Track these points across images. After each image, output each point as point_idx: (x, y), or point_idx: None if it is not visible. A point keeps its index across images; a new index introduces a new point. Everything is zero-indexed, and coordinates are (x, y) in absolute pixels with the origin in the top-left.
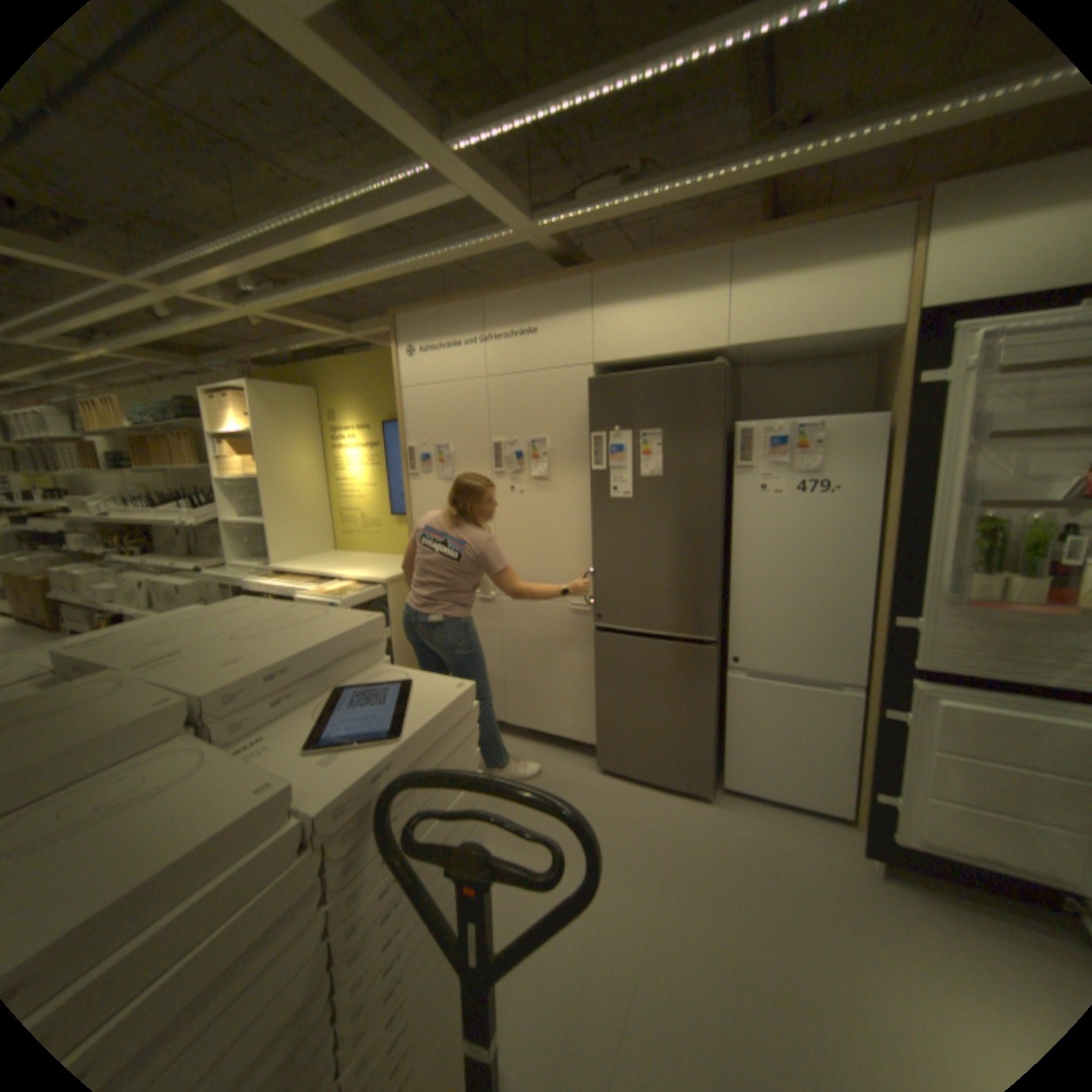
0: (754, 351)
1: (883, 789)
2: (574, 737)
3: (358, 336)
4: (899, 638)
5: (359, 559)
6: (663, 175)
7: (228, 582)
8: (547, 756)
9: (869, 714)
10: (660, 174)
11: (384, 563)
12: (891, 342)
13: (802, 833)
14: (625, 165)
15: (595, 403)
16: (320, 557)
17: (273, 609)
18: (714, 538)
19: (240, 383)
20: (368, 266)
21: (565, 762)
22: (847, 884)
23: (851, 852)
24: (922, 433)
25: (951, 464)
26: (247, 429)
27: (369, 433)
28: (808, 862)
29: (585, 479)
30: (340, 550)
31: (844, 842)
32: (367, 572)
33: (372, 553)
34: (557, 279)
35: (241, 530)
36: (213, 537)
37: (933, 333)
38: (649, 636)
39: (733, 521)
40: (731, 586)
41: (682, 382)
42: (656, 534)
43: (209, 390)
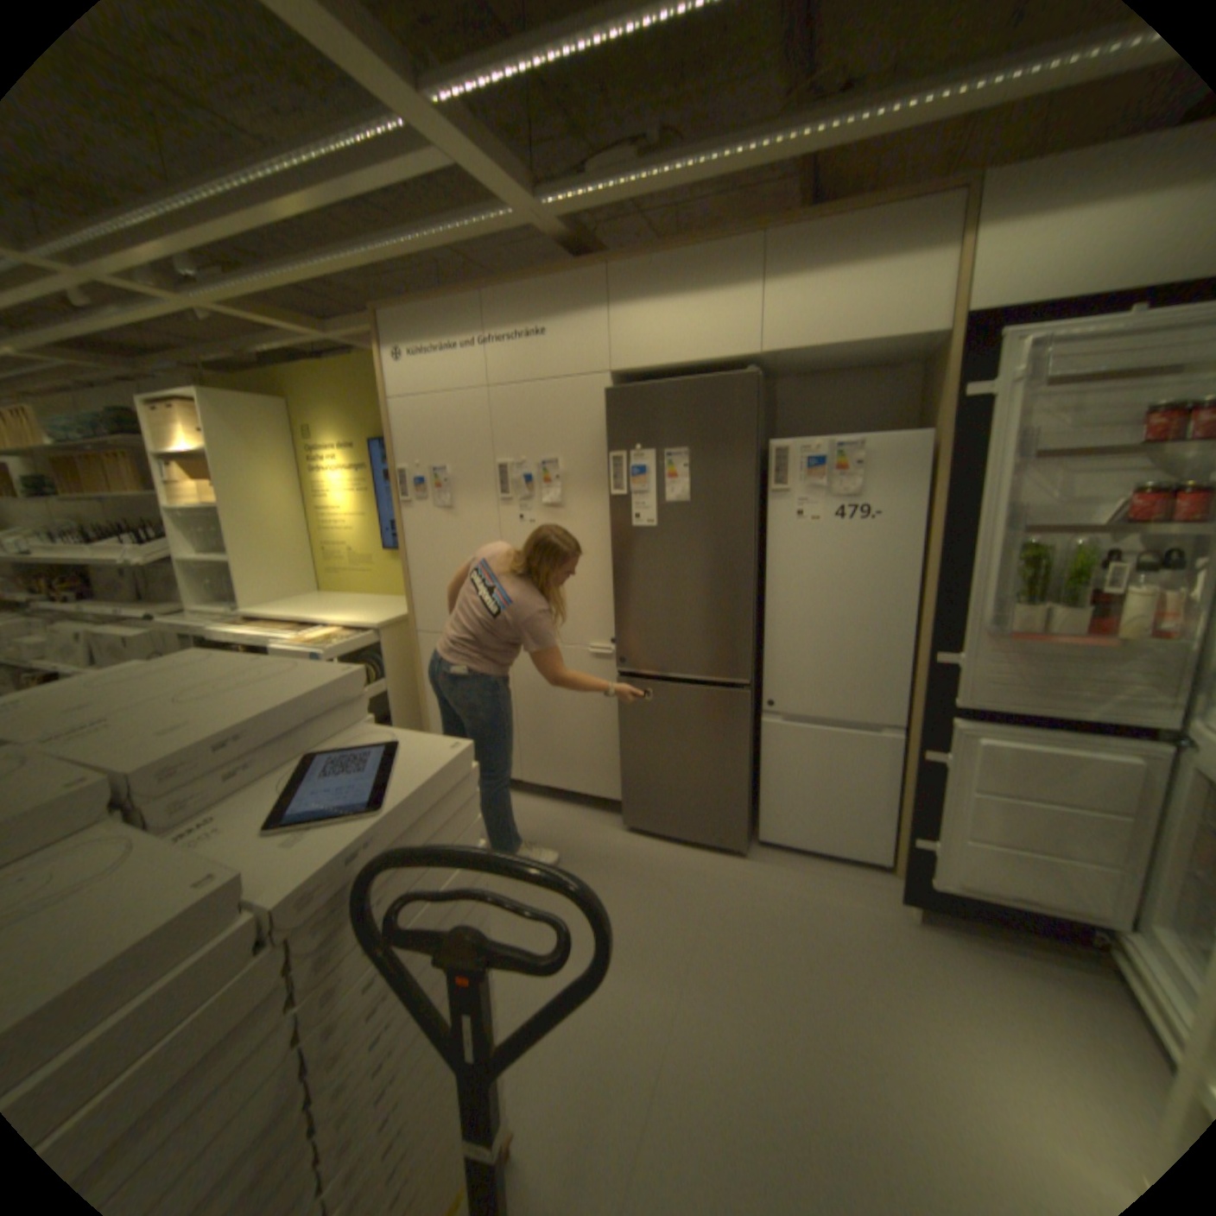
0: (790, 359)
1: (921, 834)
2: (597, 793)
3: (334, 336)
4: (940, 675)
5: (347, 602)
6: (685, 147)
7: (187, 632)
8: (568, 816)
9: (908, 756)
10: (682, 146)
11: (376, 605)
12: (937, 351)
13: (840, 883)
14: (641, 133)
15: (613, 417)
16: (300, 599)
17: (232, 663)
18: (746, 570)
19: (188, 392)
20: (339, 248)
21: (587, 821)
22: (884, 933)
23: (889, 899)
24: (967, 452)
25: (996, 486)
26: (200, 448)
27: (352, 453)
28: (845, 913)
29: (604, 505)
30: (324, 591)
31: (882, 890)
32: (356, 616)
33: (362, 593)
34: (567, 270)
35: (202, 569)
36: (167, 578)
37: (980, 340)
38: (678, 680)
39: (767, 552)
40: (765, 623)
41: (710, 394)
42: (683, 567)
43: (151, 400)
